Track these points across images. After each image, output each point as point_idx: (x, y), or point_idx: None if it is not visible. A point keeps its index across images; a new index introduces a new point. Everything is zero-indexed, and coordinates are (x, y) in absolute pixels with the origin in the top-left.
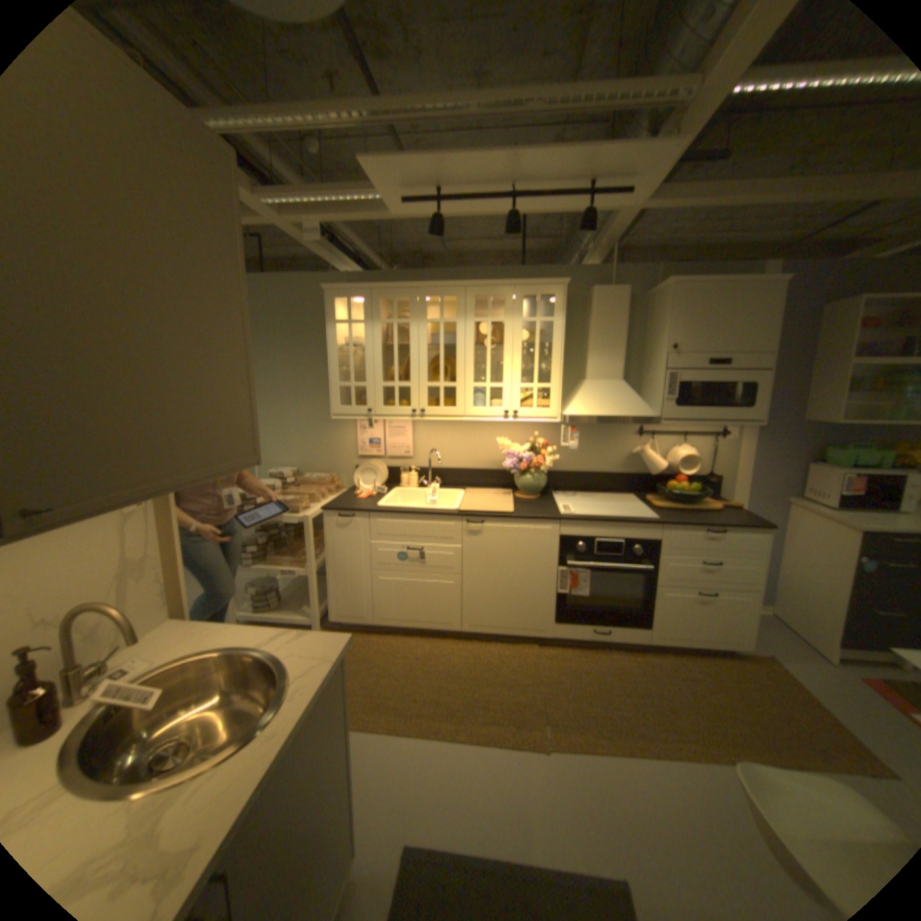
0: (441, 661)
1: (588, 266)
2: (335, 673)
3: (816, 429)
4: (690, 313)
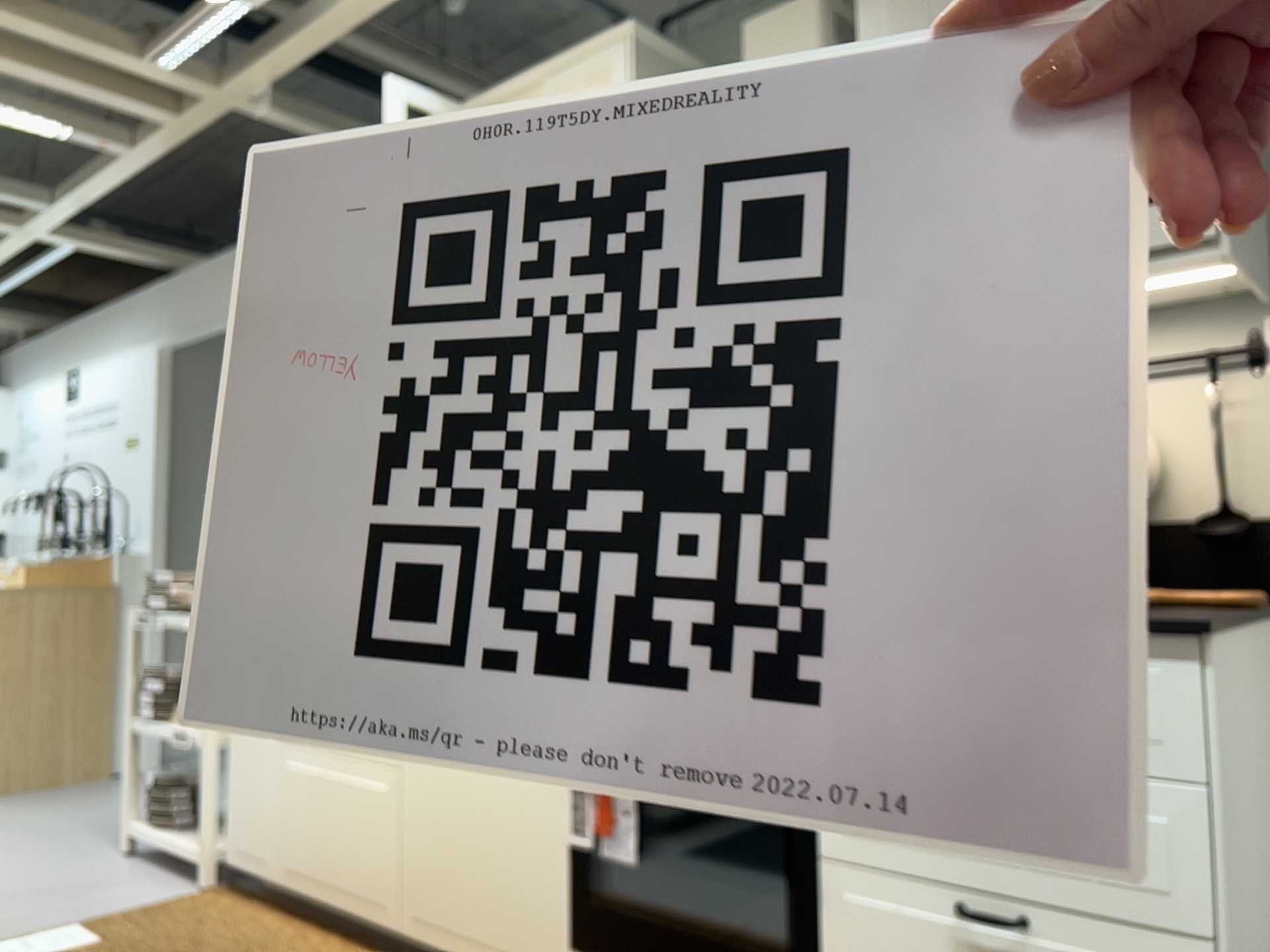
0: None
1: None
2: None
3: None
4: None
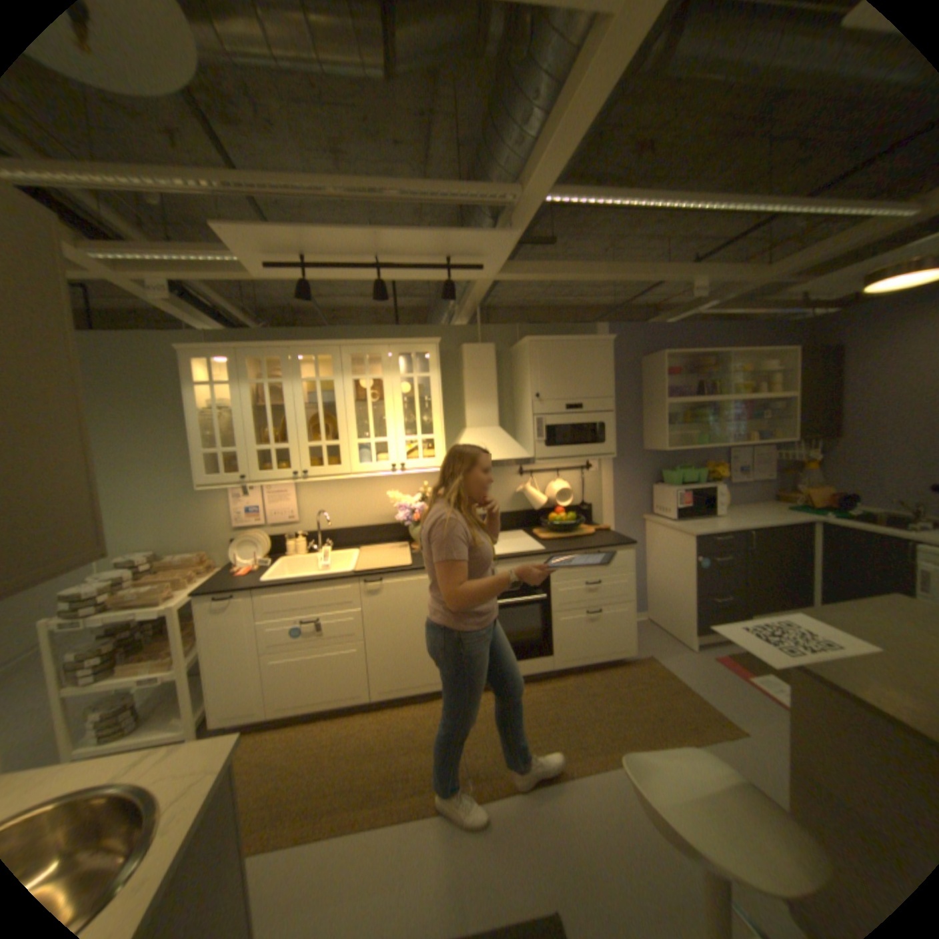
0: (351, 741)
1: (456, 326)
2: (221, 785)
3: (652, 456)
4: (545, 367)
